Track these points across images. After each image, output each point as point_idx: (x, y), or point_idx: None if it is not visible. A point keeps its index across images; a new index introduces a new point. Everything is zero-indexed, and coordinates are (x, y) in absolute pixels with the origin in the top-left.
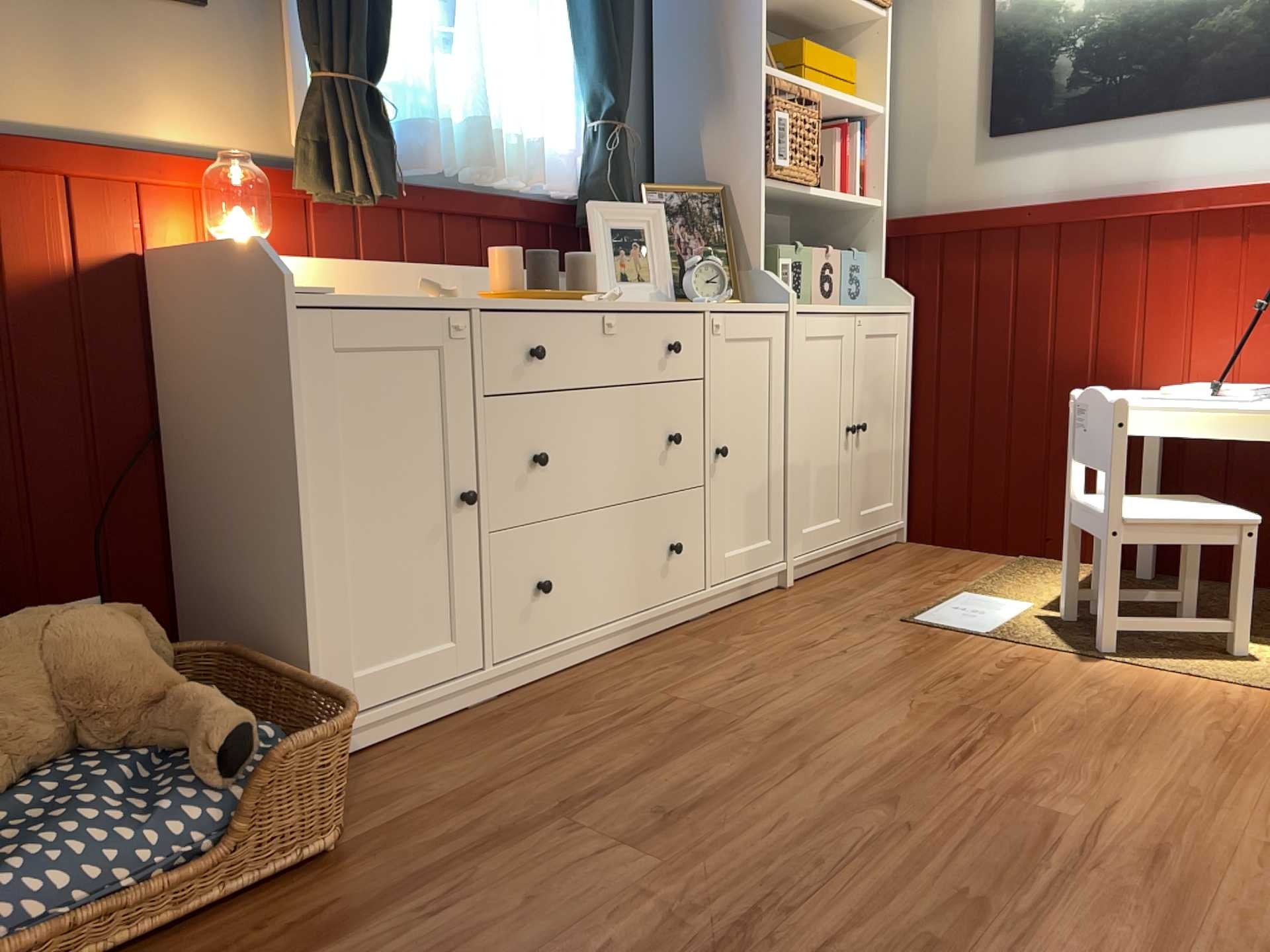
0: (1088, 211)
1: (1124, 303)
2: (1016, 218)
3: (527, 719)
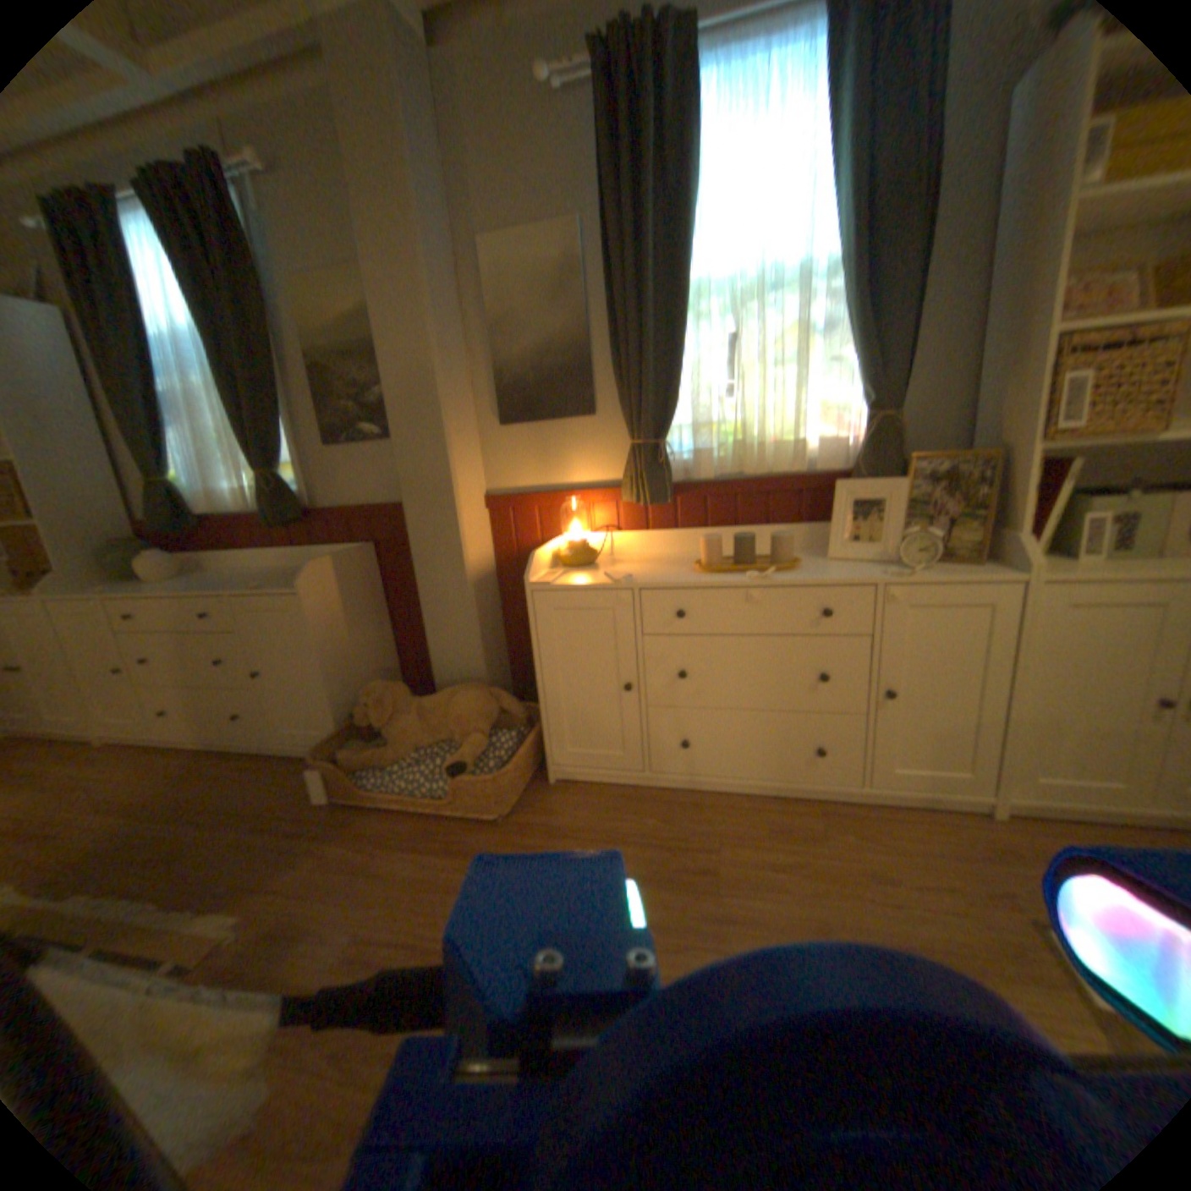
0: None
1: None
2: None
3: (647, 810)
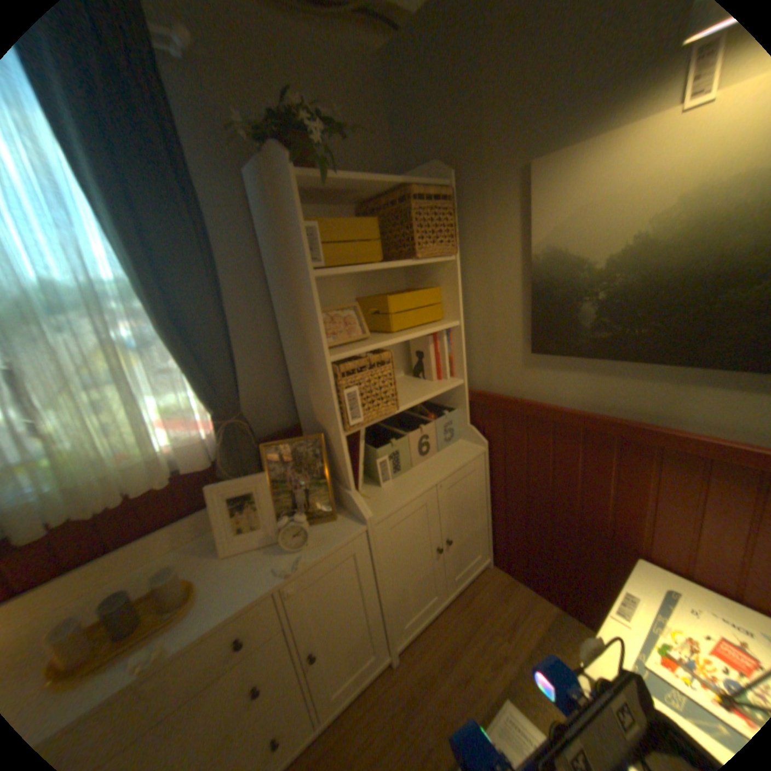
0: (611, 428)
1: (642, 500)
2: (554, 415)
3: None
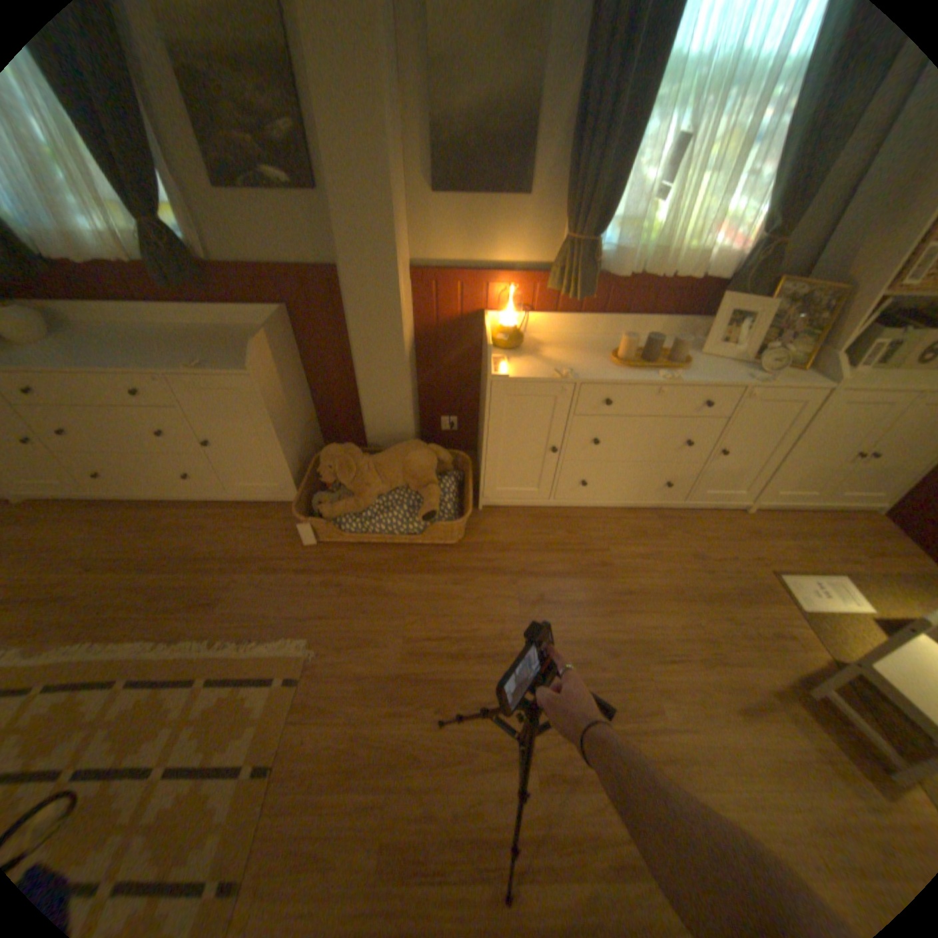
0: None
1: None
2: None
3: (551, 525)
